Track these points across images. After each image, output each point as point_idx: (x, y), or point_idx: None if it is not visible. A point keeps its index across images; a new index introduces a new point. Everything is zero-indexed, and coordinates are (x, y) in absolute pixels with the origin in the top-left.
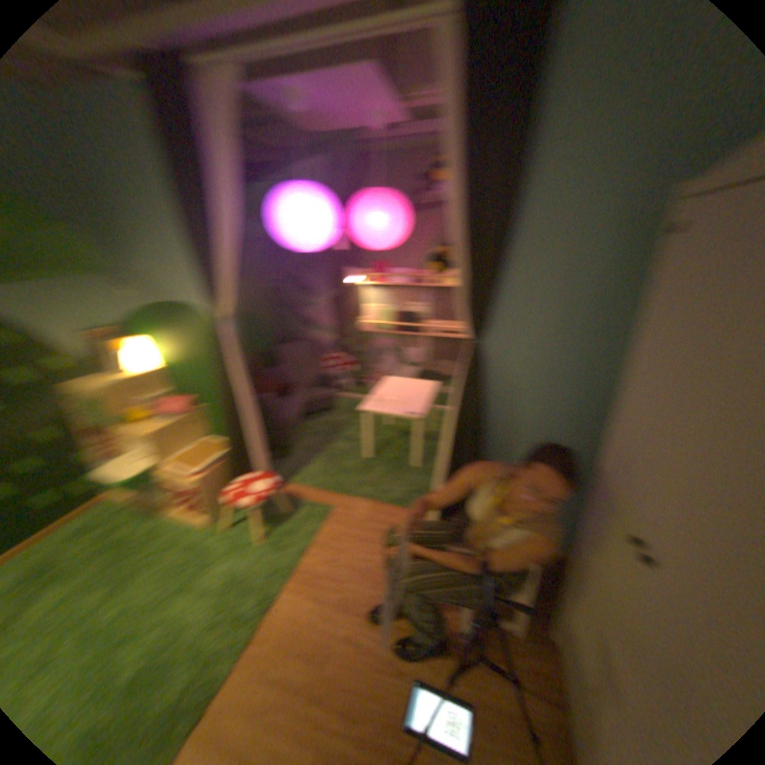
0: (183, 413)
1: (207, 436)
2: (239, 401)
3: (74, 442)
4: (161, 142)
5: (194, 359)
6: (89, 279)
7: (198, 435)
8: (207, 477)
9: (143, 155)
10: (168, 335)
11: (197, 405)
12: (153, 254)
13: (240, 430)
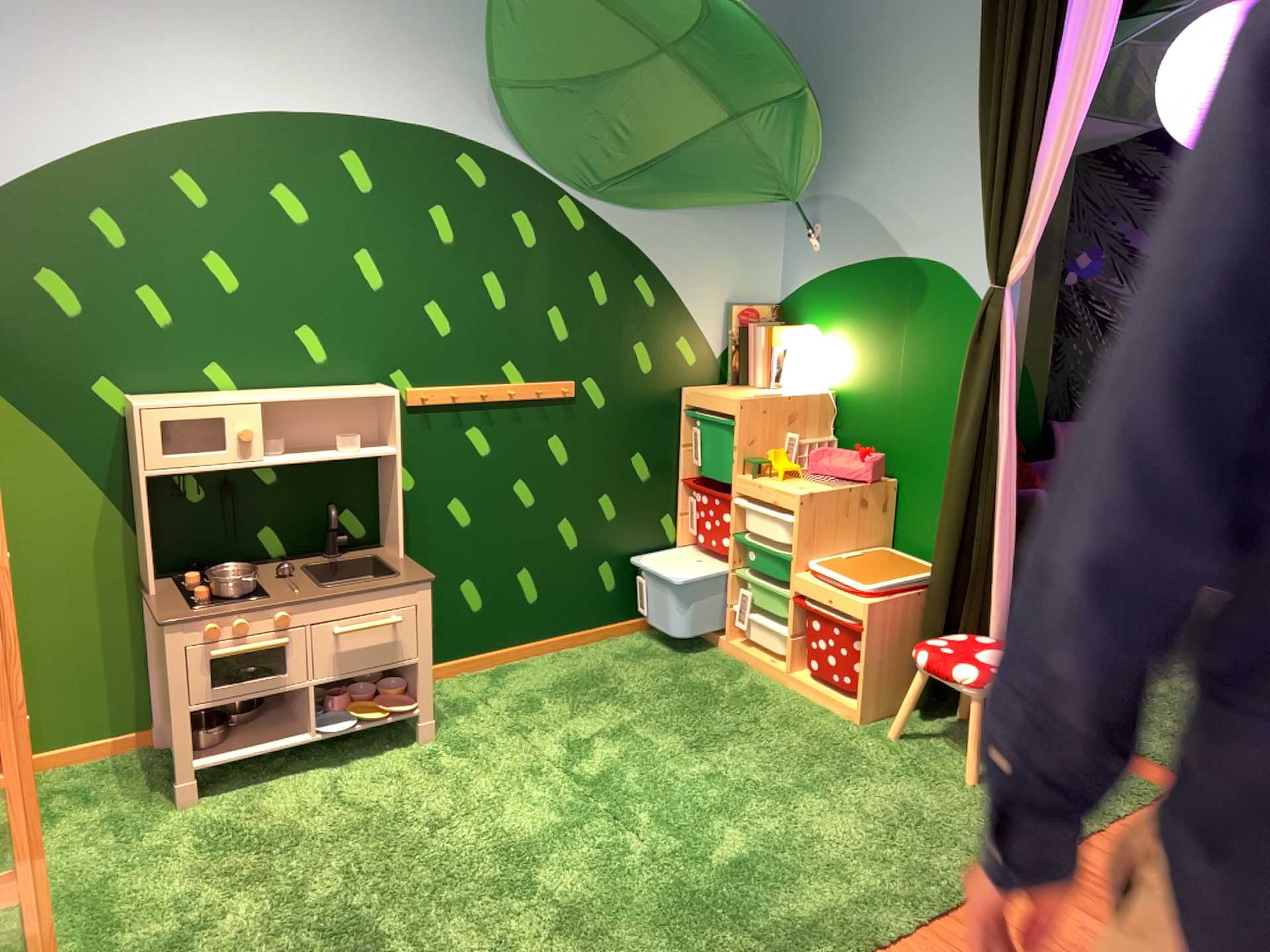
0: (873, 479)
1: (894, 548)
2: (1004, 463)
3: (677, 495)
4: None
5: (921, 374)
6: (775, 216)
7: (881, 539)
8: (897, 608)
9: None
10: (882, 323)
11: (896, 475)
12: (905, 165)
13: (987, 529)
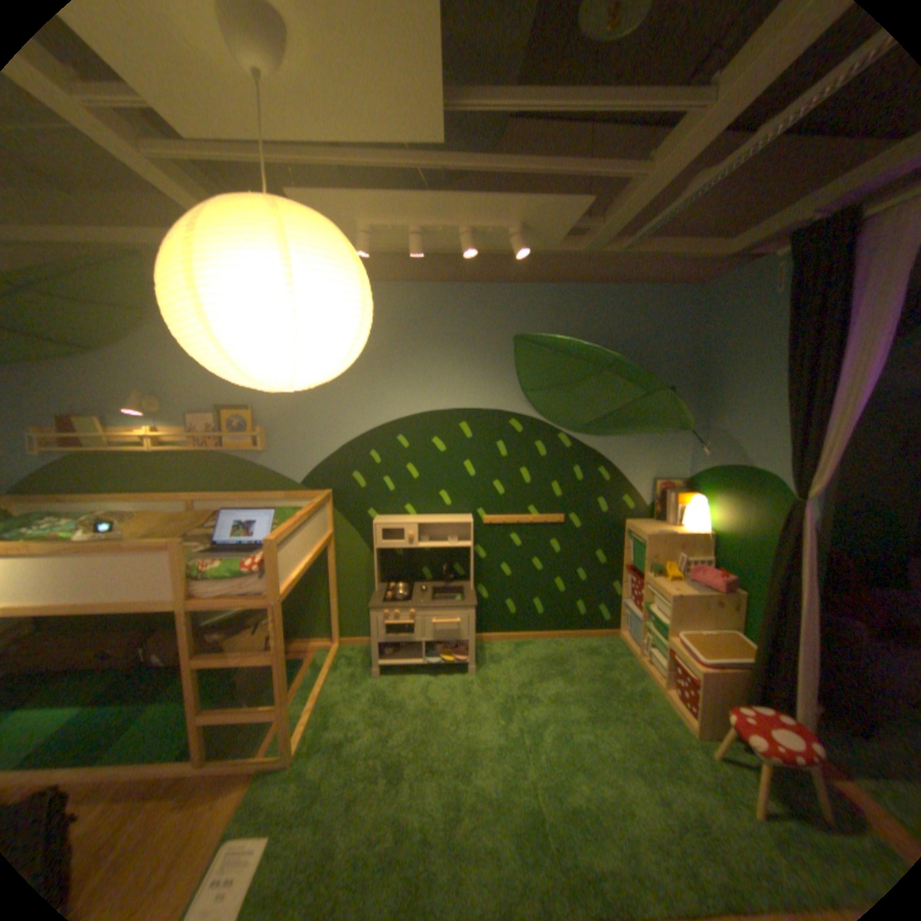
0: (726, 593)
1: (745, 633)
2: (806, 611)
3: (622, 573)
4: (805, 302)
5: (762, 536)
6: (685, 435)
7: (734, 627)
8: (726, 680)
9: (779, 318)
10: (740, 502)
11: (747, 591)
12: (754, 416)
13: (793, 649)
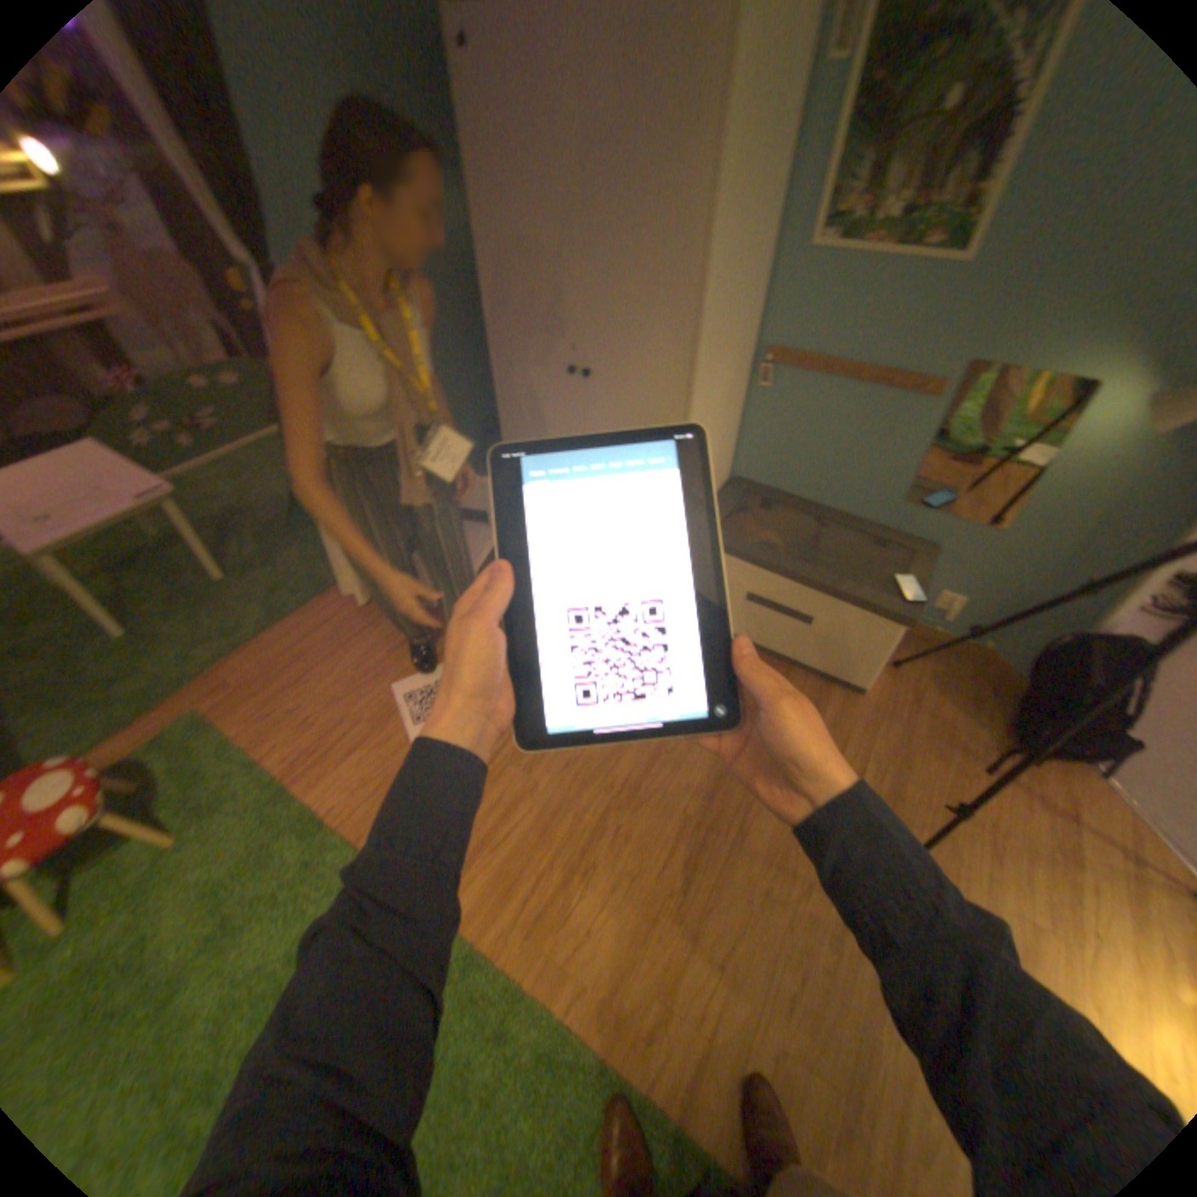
0: None
1: None
2: None
3: None
4: None
5: None
6: None
7: None
8: None
9: None
10: None
11: None
12: None
13: None
